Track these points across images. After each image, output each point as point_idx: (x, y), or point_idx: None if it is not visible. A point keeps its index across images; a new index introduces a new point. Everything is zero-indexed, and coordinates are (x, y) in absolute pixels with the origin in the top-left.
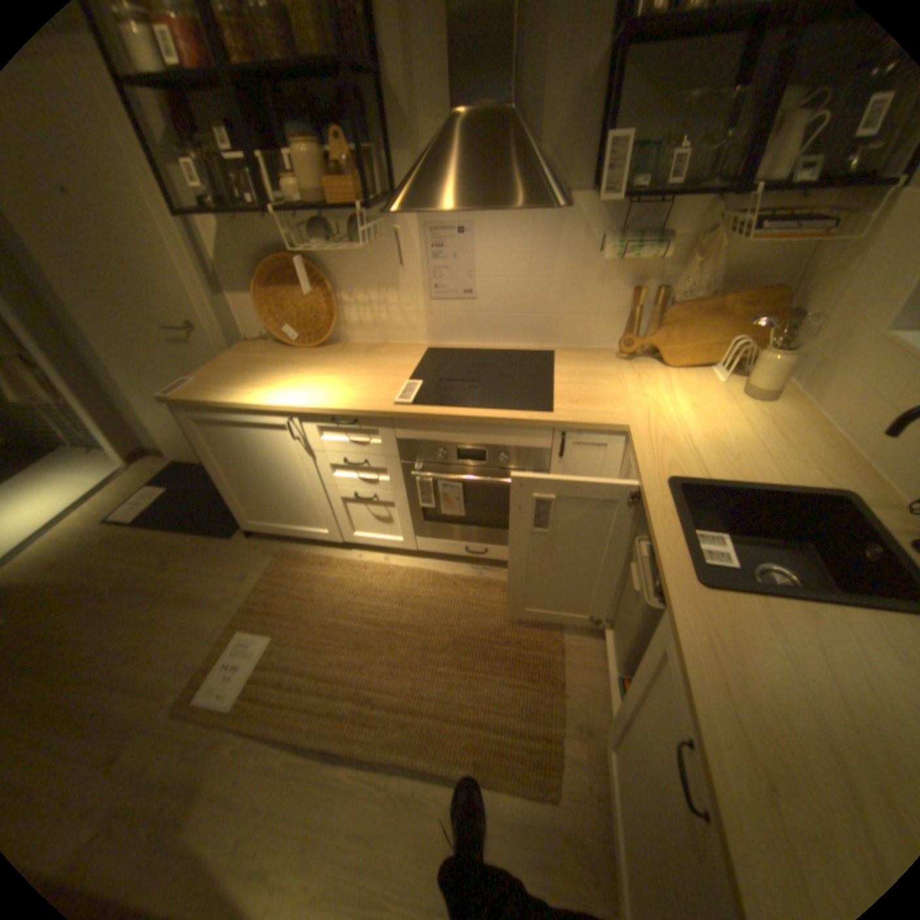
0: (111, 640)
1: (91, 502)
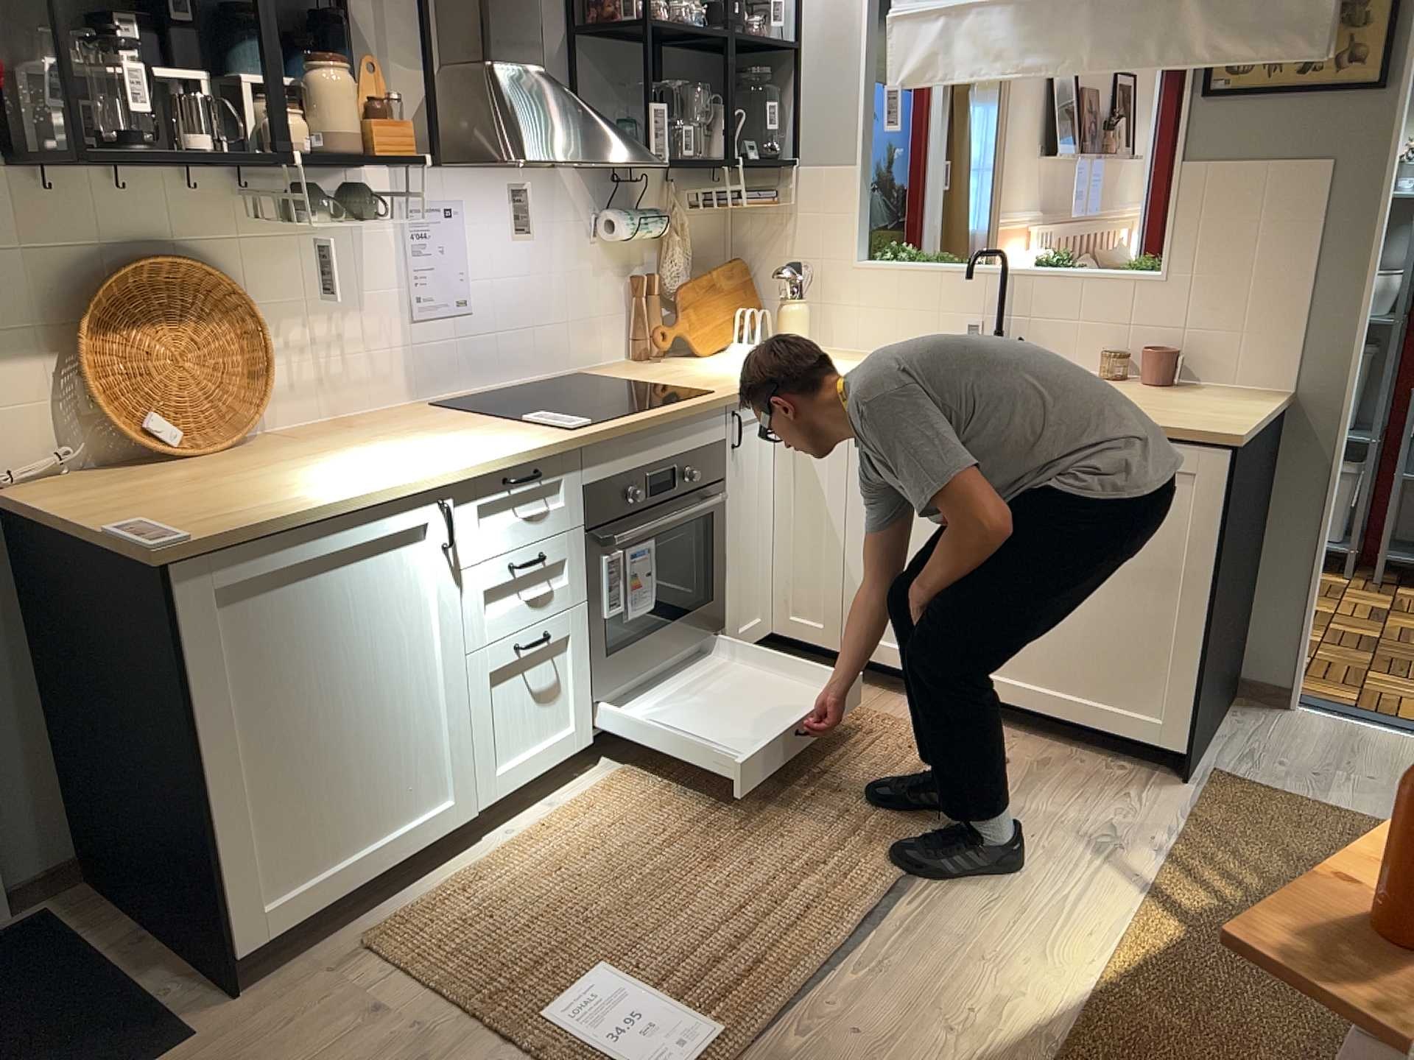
0: None
1: None
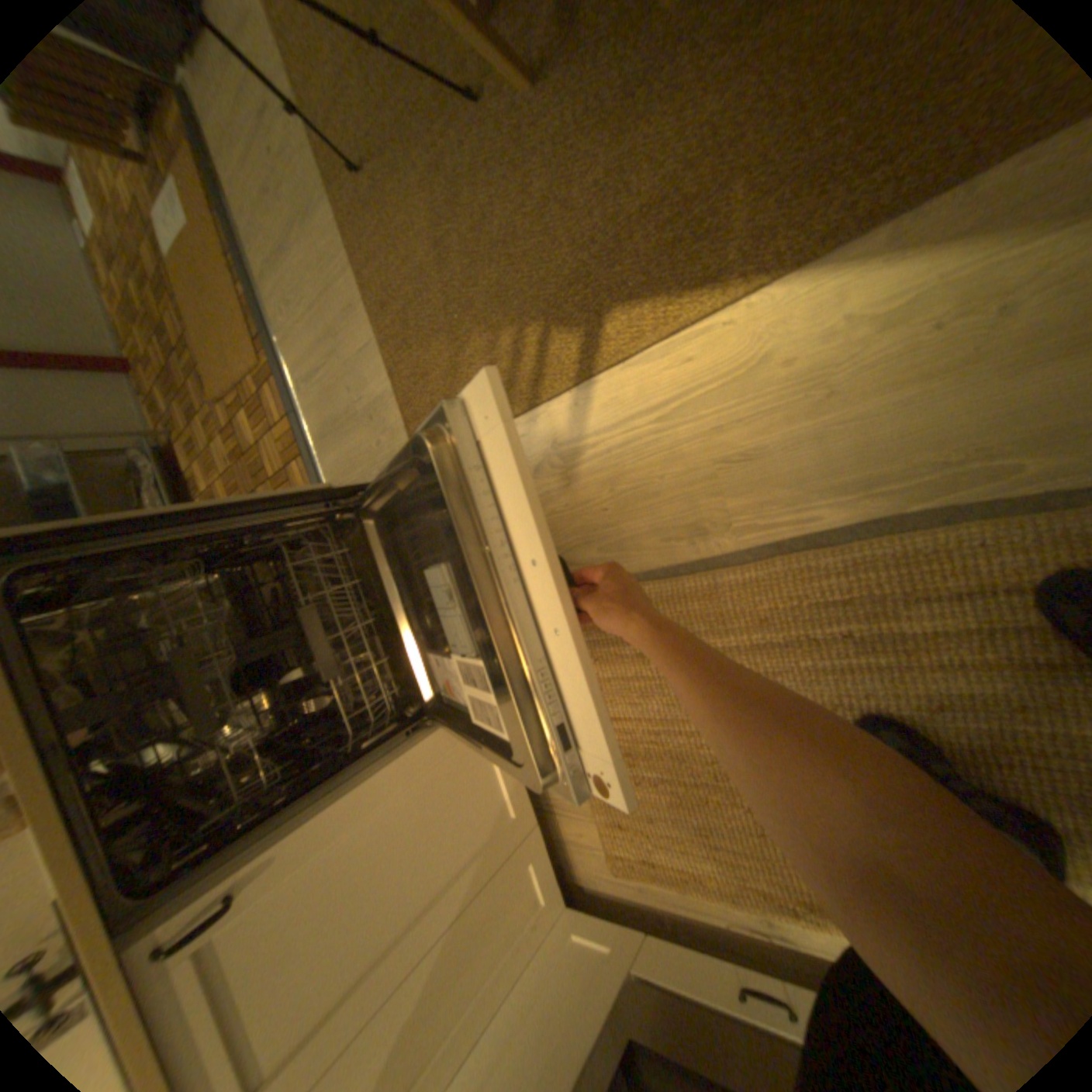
0: None
1: None
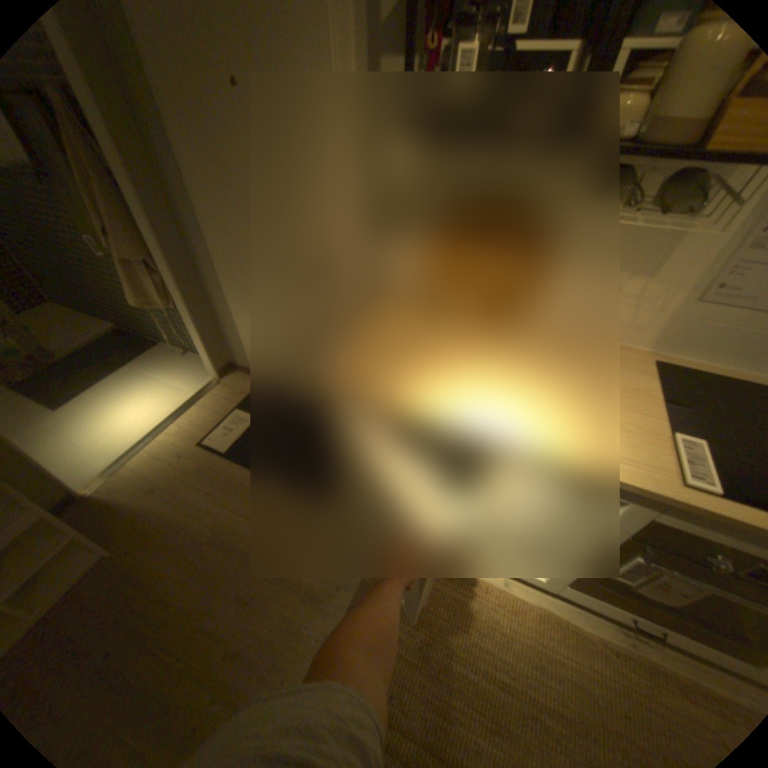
0: (211, 621)
1: (187, 418)
